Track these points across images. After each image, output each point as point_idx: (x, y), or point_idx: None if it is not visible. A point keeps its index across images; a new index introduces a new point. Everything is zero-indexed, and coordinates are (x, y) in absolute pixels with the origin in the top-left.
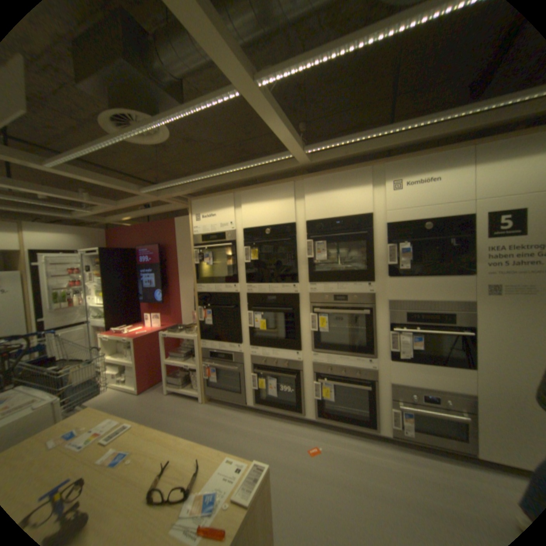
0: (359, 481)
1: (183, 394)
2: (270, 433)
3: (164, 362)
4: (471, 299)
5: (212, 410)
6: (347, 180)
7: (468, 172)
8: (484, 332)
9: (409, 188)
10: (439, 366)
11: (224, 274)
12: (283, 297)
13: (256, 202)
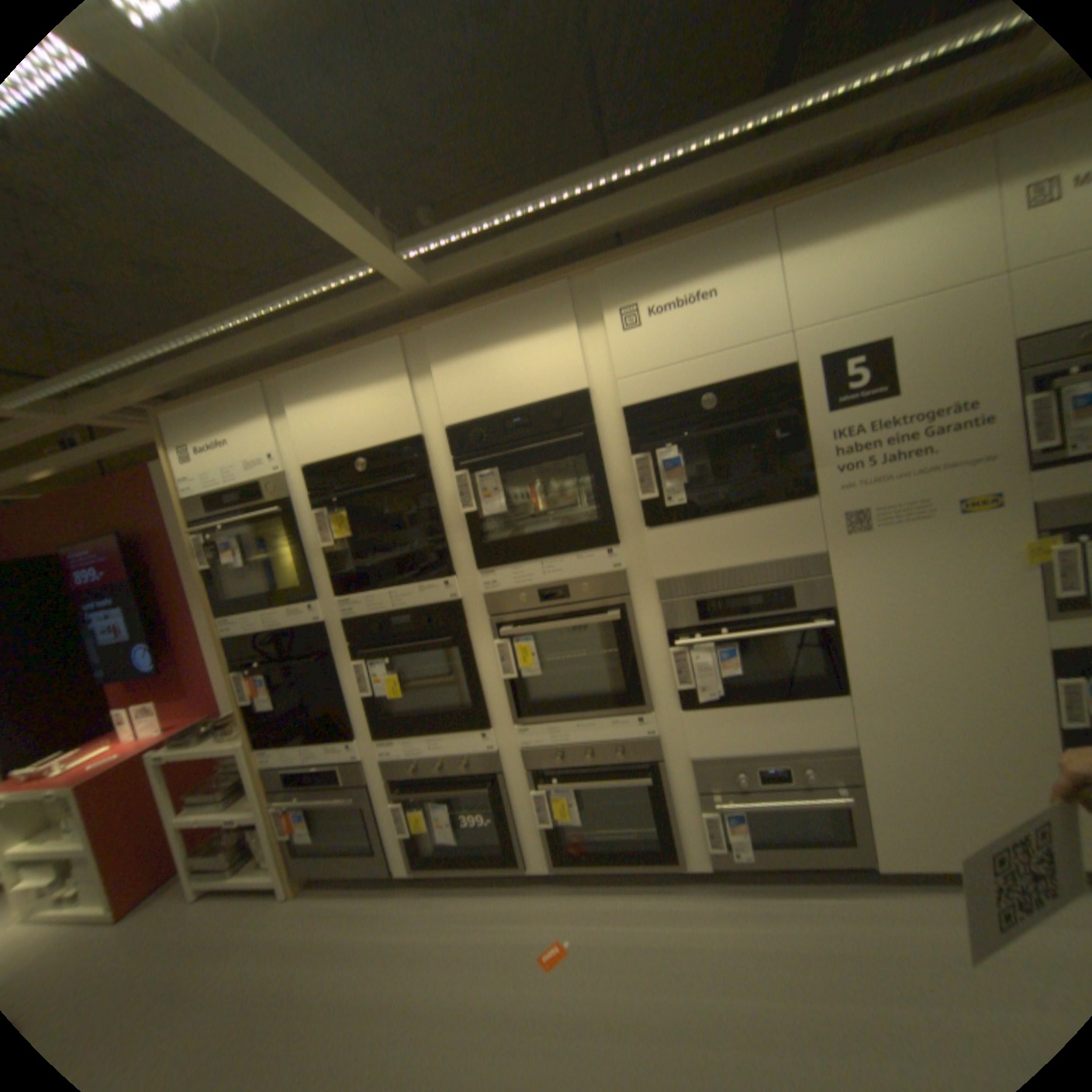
0: (653, 1004)
1: (237, 888)
2: (450, 934)
3: (174, 821)
4: (815, 549)
5: (314, 909)
6: (520, 318)
7: (769, 270)
8: (851, 614)
9: (655, 321)
10: (777, 702)
11: (280, 582)
12: (427, 614)
13: (319, 396)
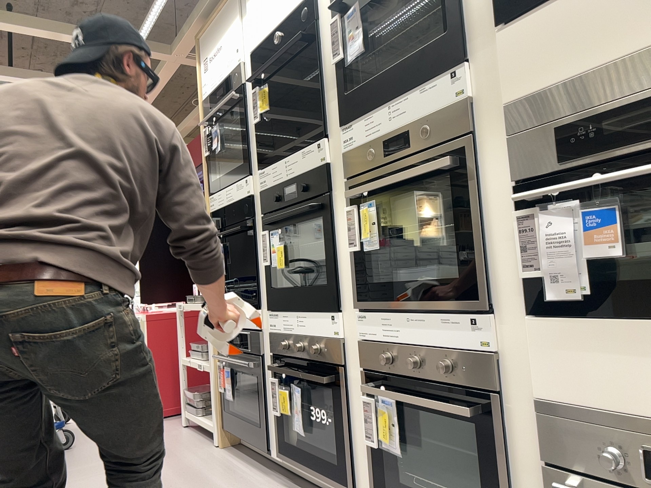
0: None
1: (200, 423)
2: None
3: (184, 357)
4: None
5: (224, 458)
6: None
7: None
8: None
9: None
10: None
11: (241, 164)
12: (305, 179)
13: None
